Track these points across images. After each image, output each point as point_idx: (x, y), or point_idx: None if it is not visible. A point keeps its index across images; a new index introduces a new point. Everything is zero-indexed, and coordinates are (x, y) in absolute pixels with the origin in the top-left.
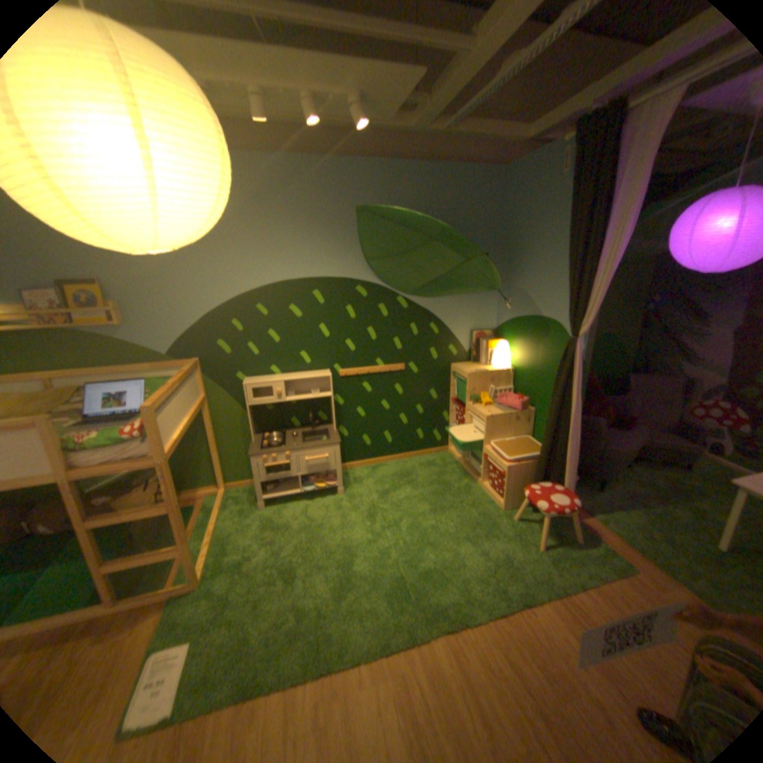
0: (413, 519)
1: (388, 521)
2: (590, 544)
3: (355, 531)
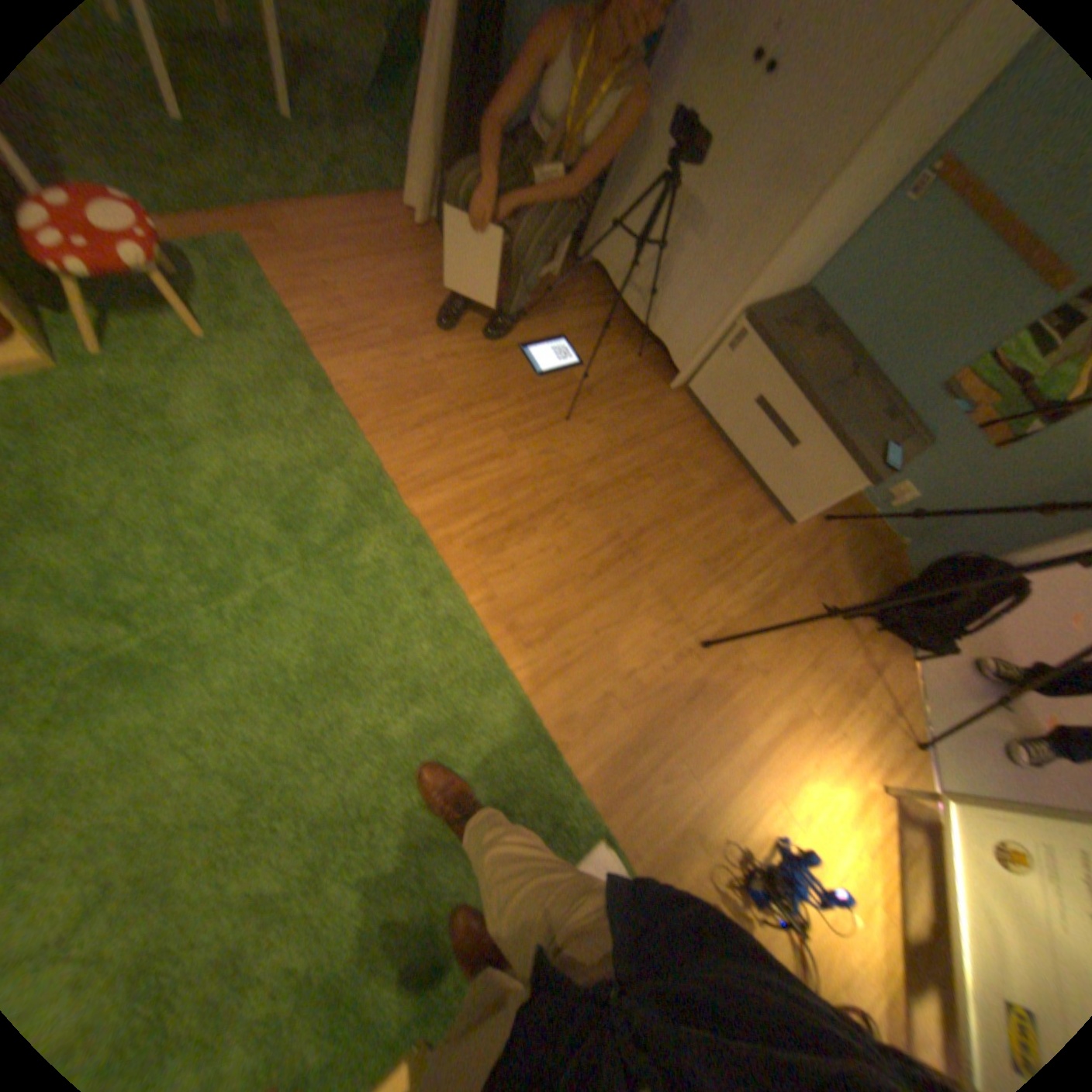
0: (94, 574)
1: (101, 640)
2: (174, 264)
3: (154, 721)
